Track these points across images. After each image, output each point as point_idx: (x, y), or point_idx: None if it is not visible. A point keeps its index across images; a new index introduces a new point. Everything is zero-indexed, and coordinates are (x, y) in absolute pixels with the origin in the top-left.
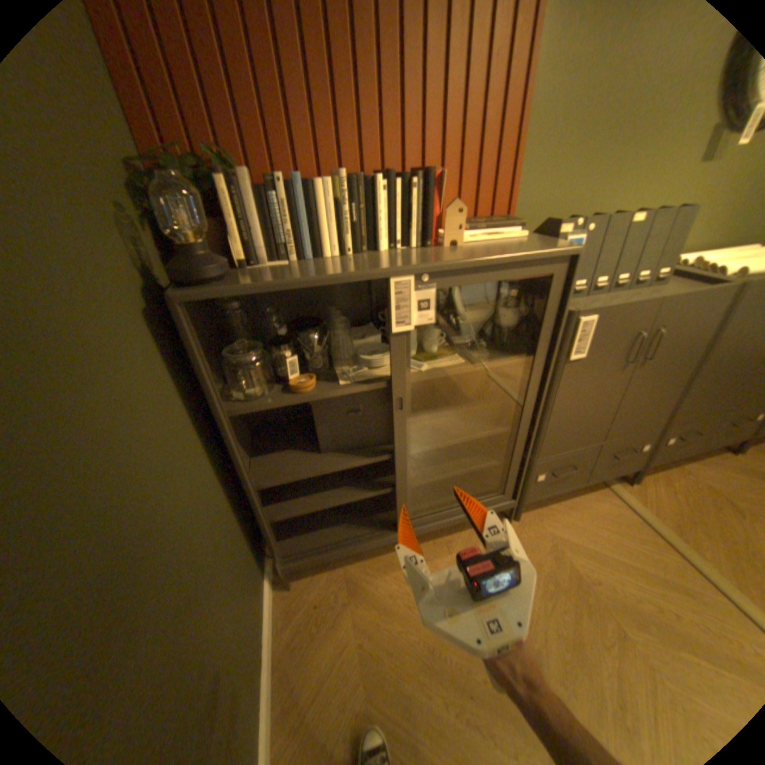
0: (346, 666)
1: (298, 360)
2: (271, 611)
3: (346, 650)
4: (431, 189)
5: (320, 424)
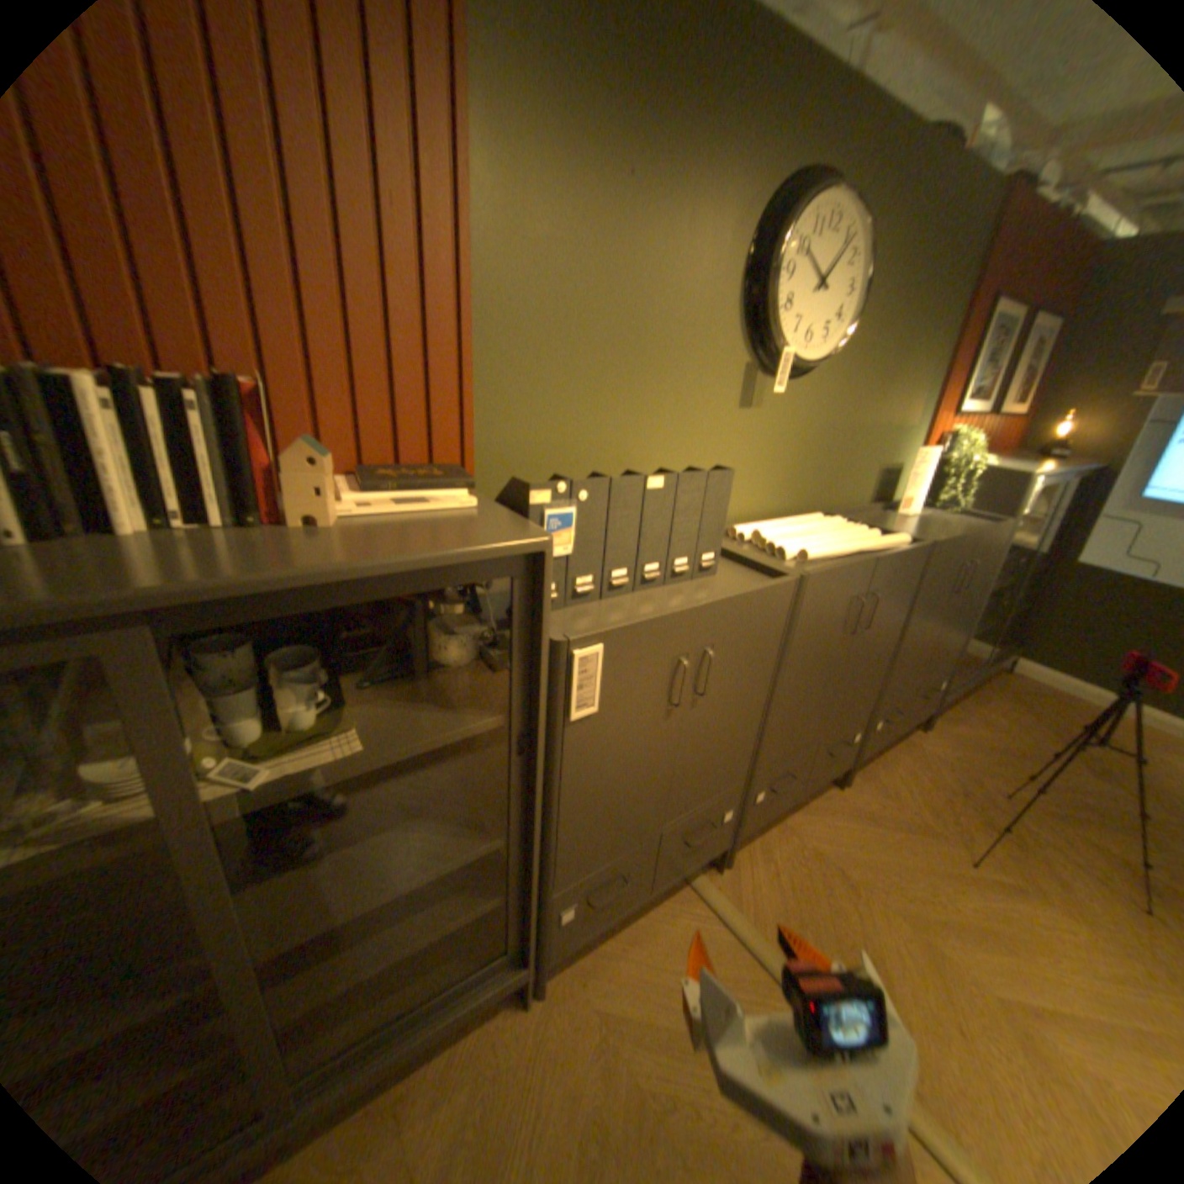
0: None
1: None
2: None
3: None
4: (233, 415)
5: None
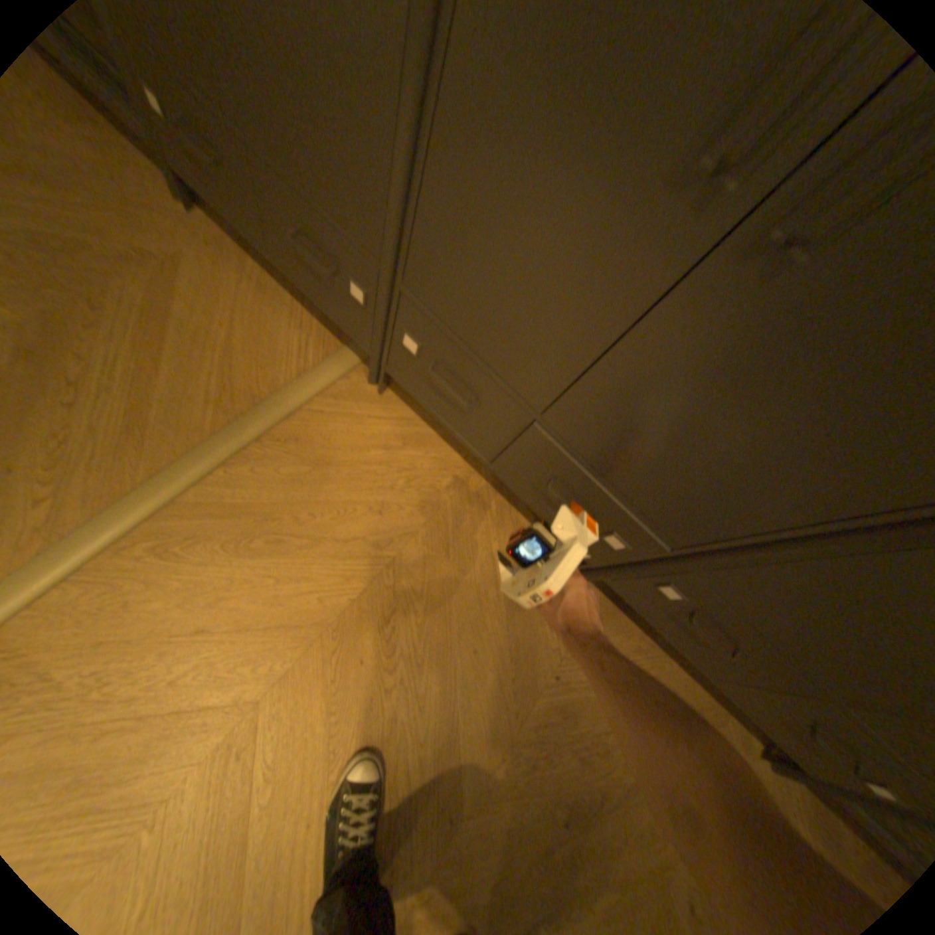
0: None
1: None
2: None
3: None
4: None
5: None
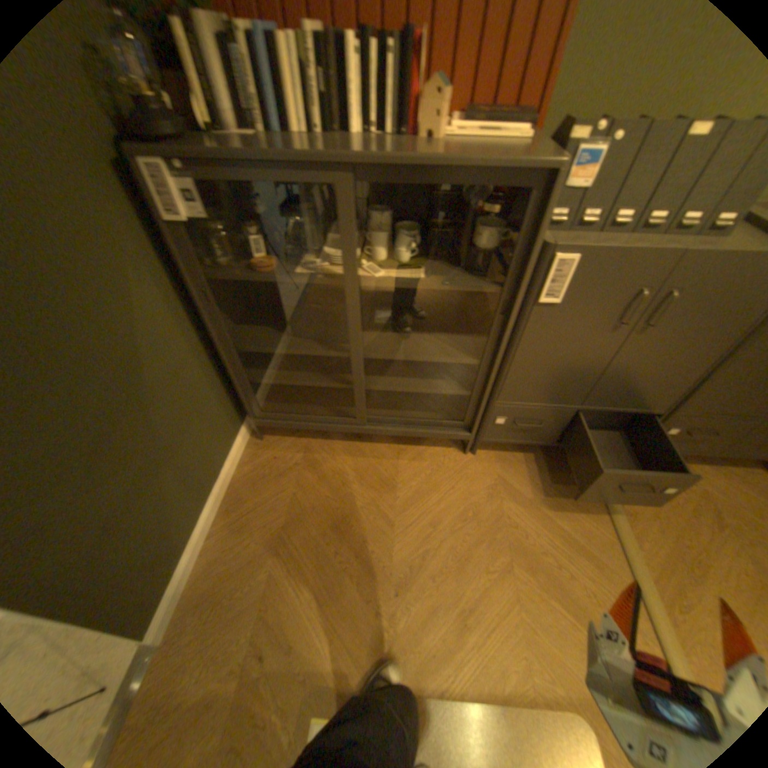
0: (279, 502)
1: (269, 241)
2: (242, 449)
3: (284, 493)
4: (407, 56)
5: (286, 308)
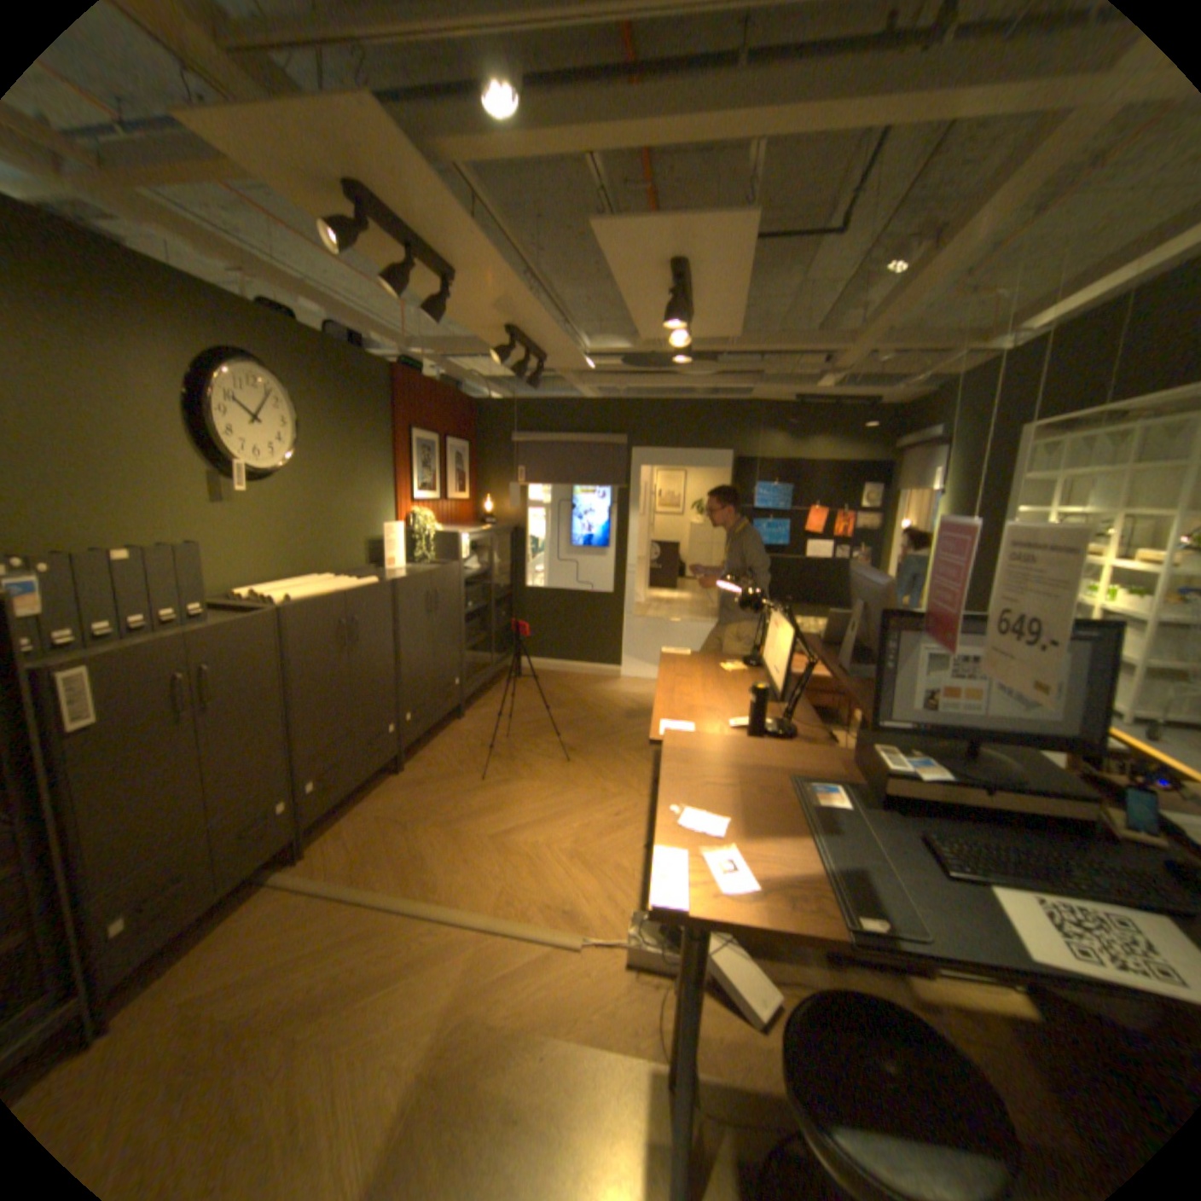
0: None
1: None
2: None
3: None
4: None
5: None
